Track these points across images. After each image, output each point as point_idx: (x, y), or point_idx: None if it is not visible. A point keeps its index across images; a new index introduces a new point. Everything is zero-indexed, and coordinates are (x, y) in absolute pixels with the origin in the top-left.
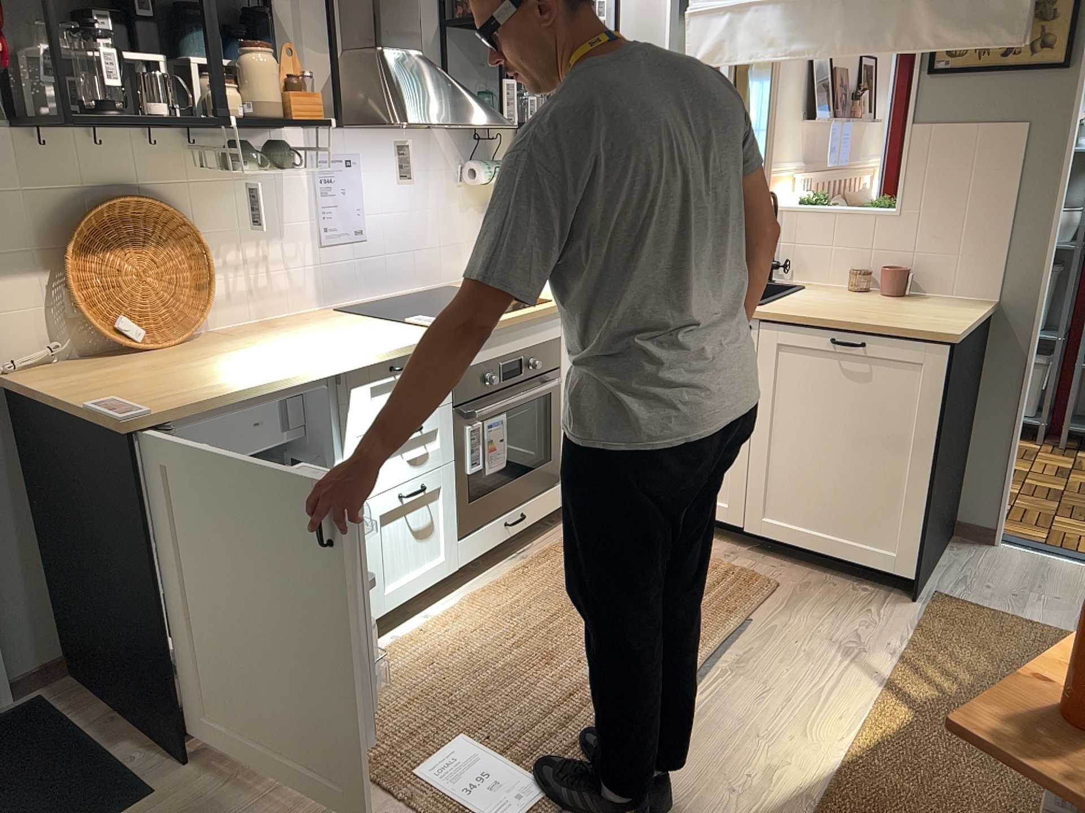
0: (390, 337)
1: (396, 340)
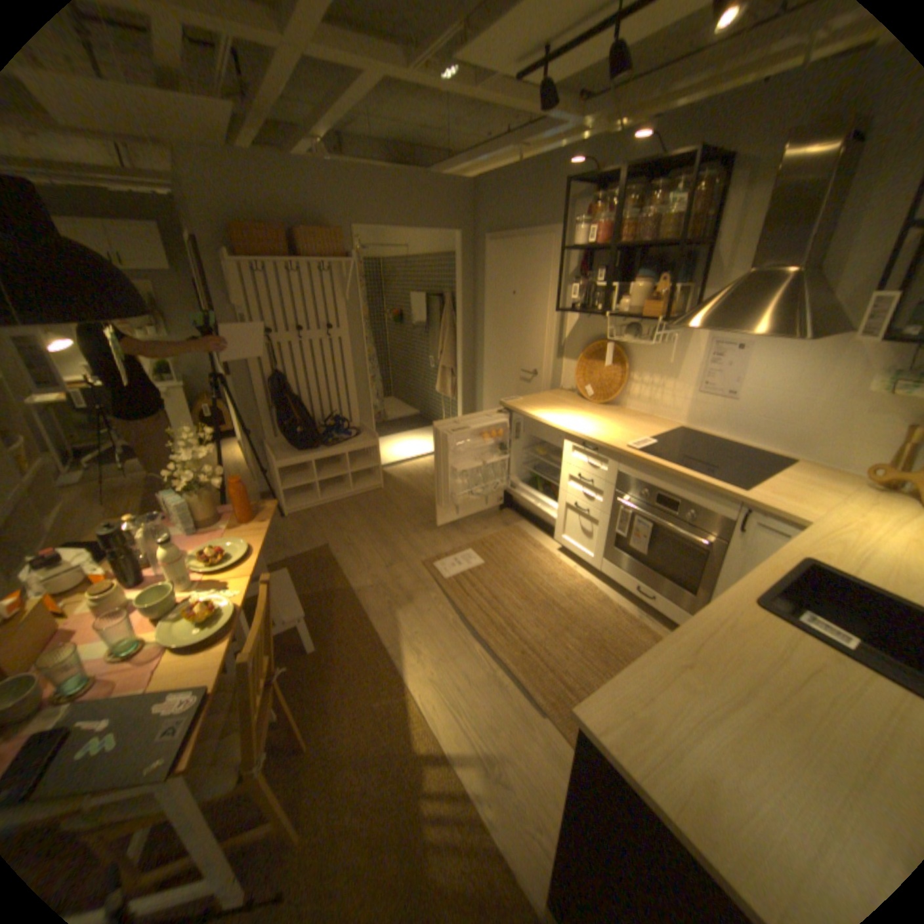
0: (609, 435)
1: (601, 435)
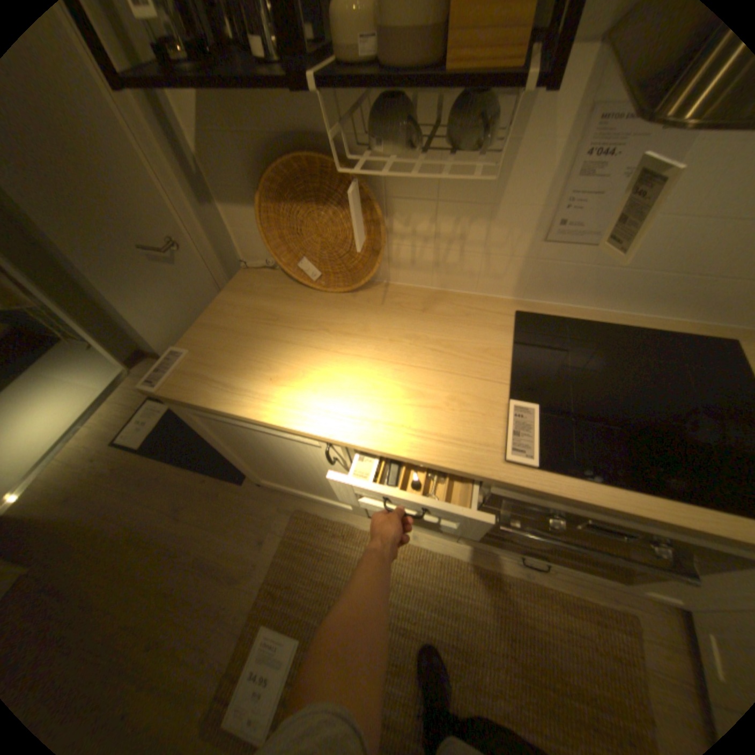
0: (442, 422)
1: (431, 436)
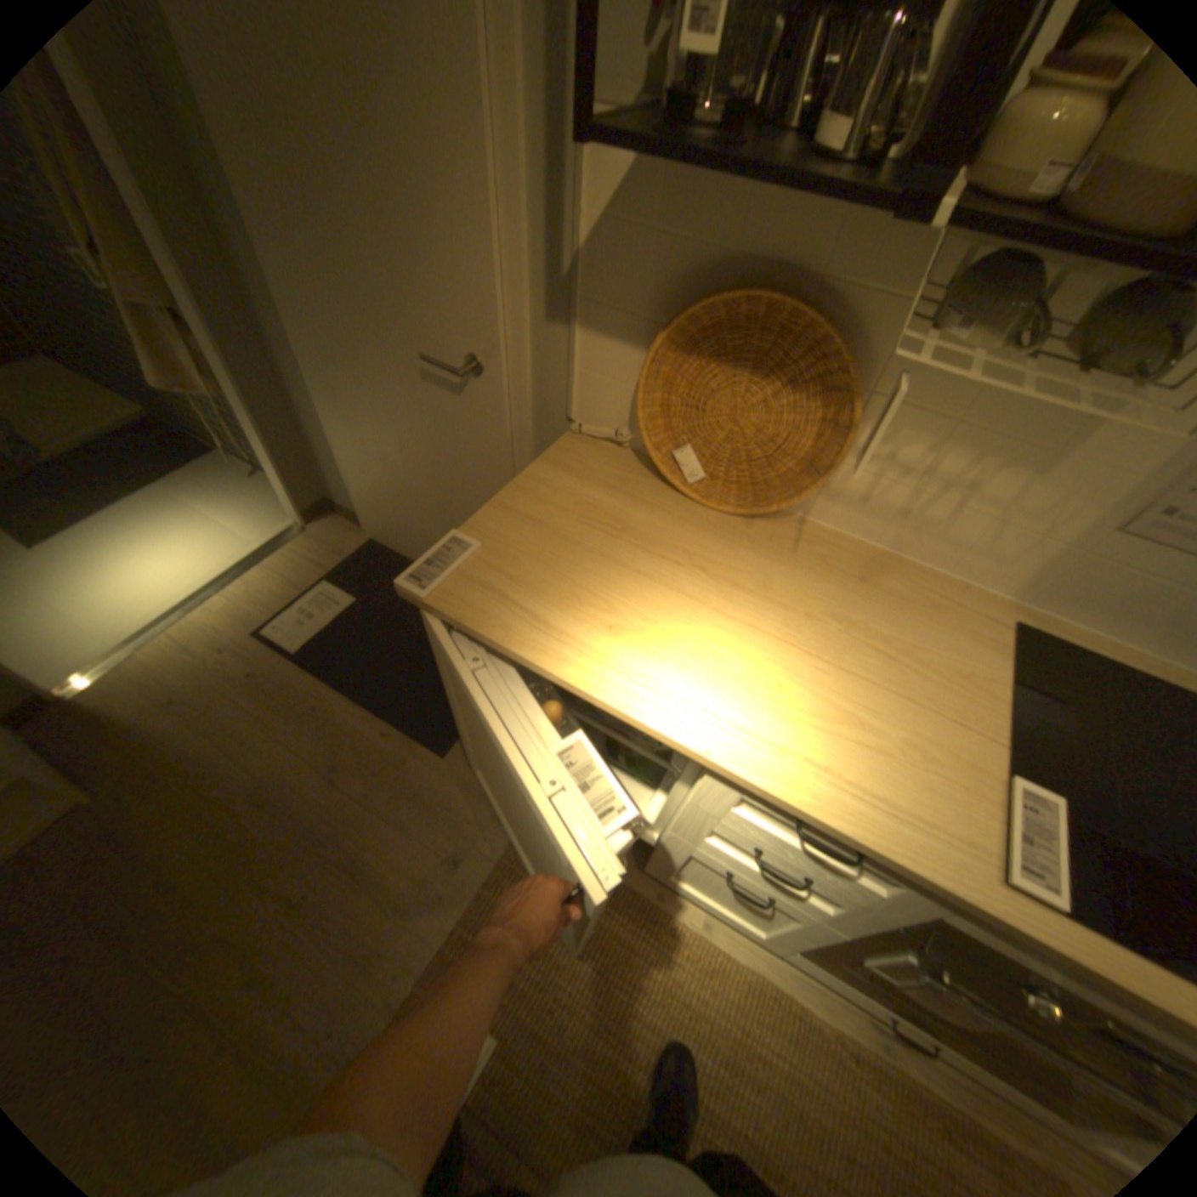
0: (896, 782)
1: (878, 802)
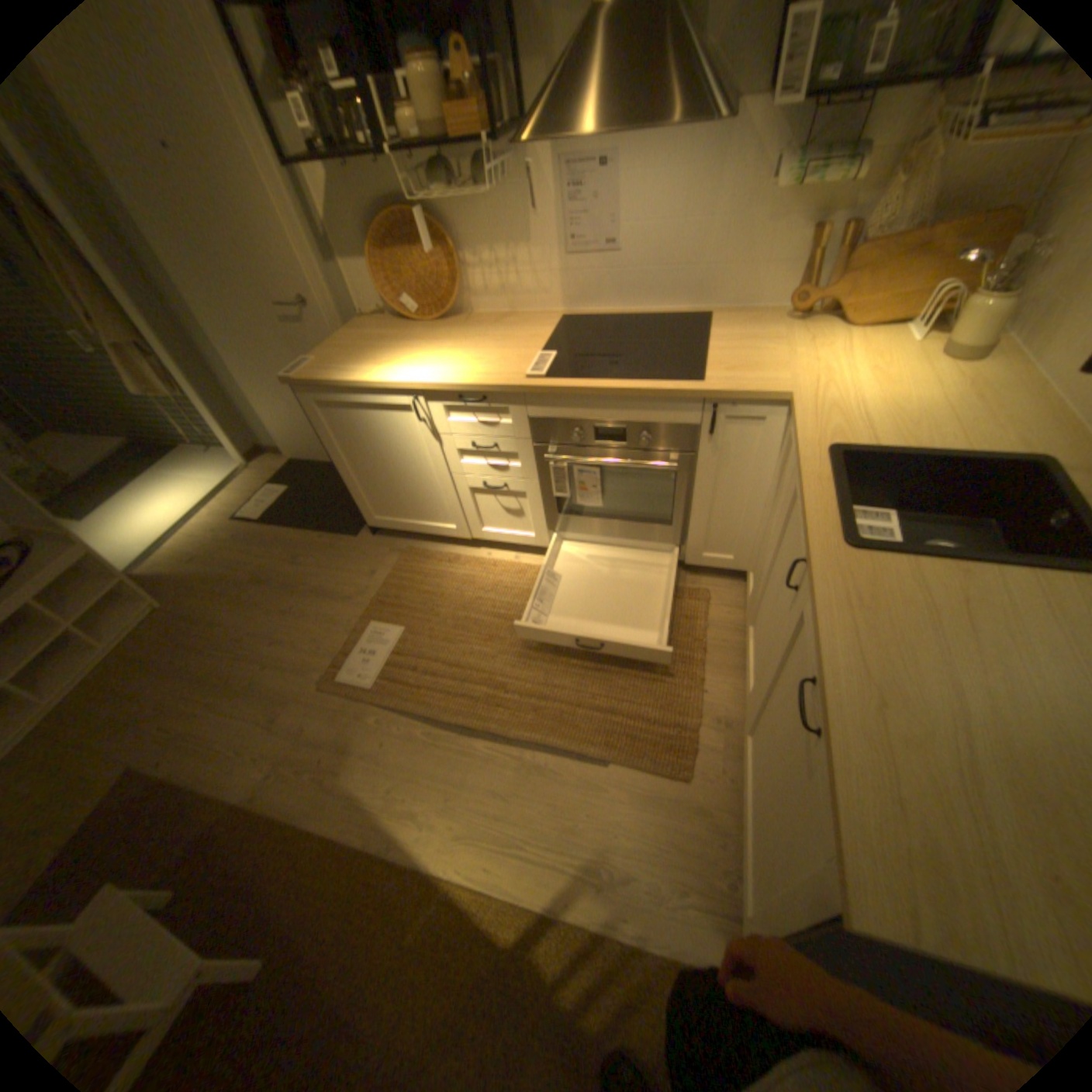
0: (489, 368)
1: (480, 374)
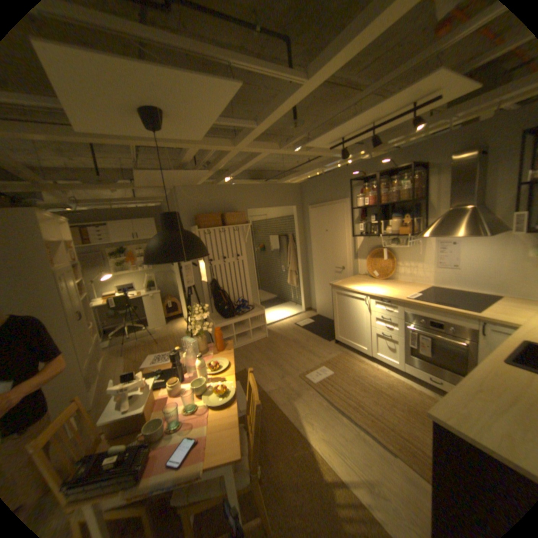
0: (394, 293)
1: (390, 294)
